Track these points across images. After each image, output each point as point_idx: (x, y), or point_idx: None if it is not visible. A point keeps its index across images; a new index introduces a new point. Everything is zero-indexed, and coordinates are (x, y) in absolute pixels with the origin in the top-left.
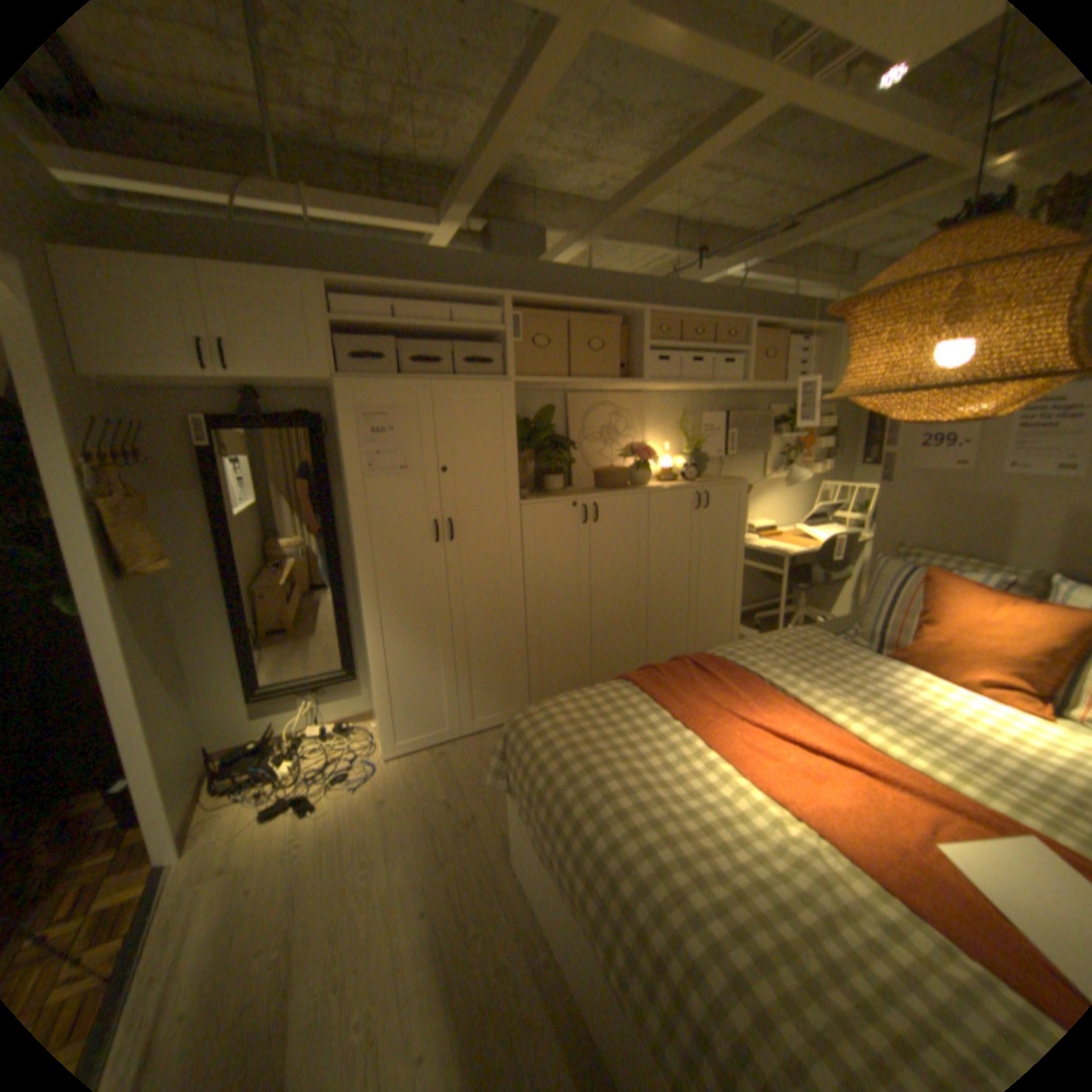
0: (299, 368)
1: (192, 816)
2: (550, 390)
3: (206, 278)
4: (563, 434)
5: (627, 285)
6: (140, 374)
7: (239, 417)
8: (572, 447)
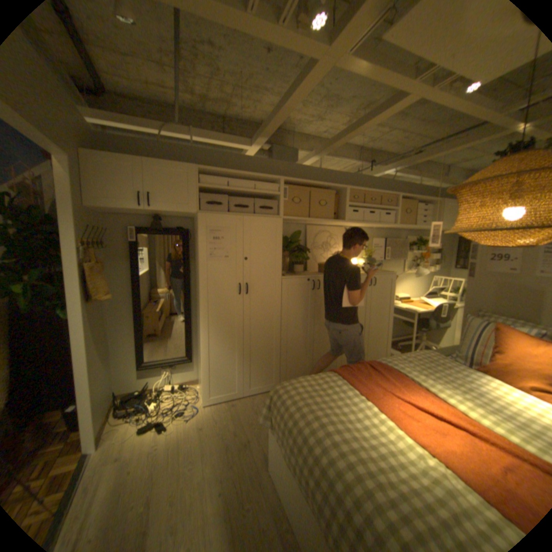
0: (183, 207)
1: (104, 428)
2: (298, 224)
3: (146, 165)
4: (303, 245)
5: (338, 176)
6: (111, 207)
7: (151, 229)
8: (308, 251)
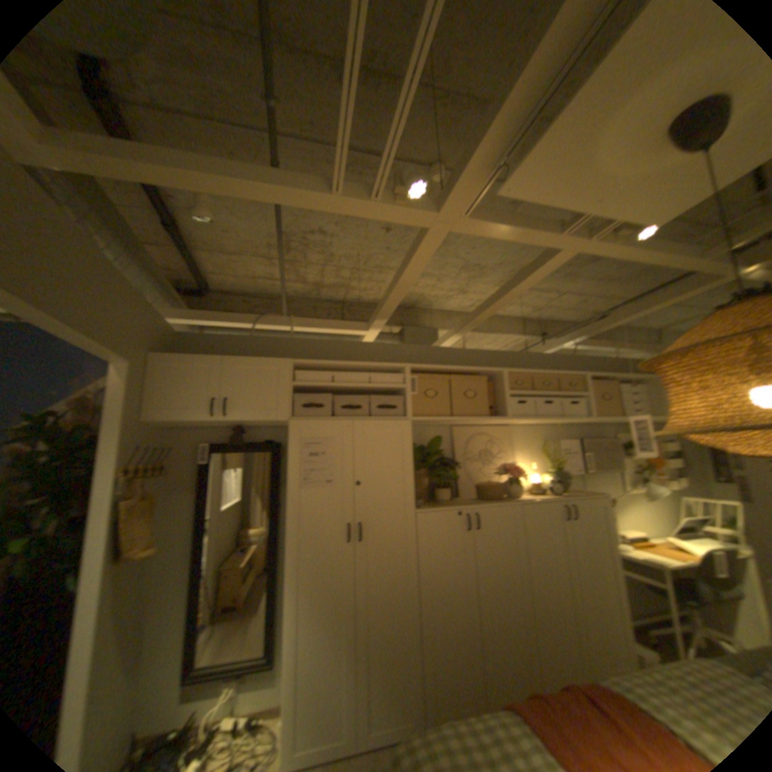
0: (267, 414)
1: None
2: (438, 425)
3: (224, 365)
4: (449, 456)
5: (489, 357)
6: (172, 420)
7: (227, 446)
8: (456, 466)
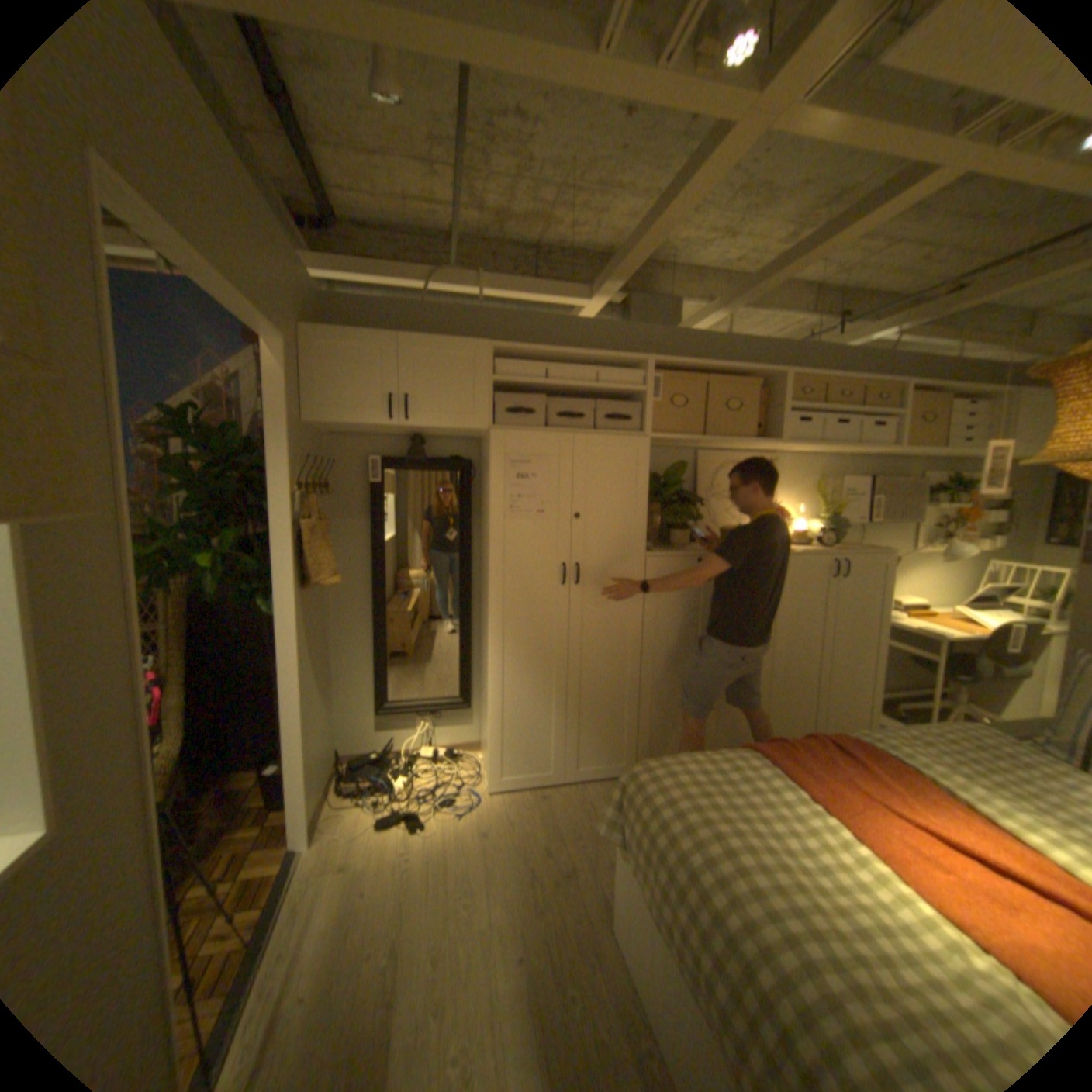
0: (464, 421)
1: (321, 813)
2: (681, 448)
3: (404, 348)
4: (690, 491)
5: (767, 349)
6: (344, 423)
7: (408, 461)
8: (700, 504)
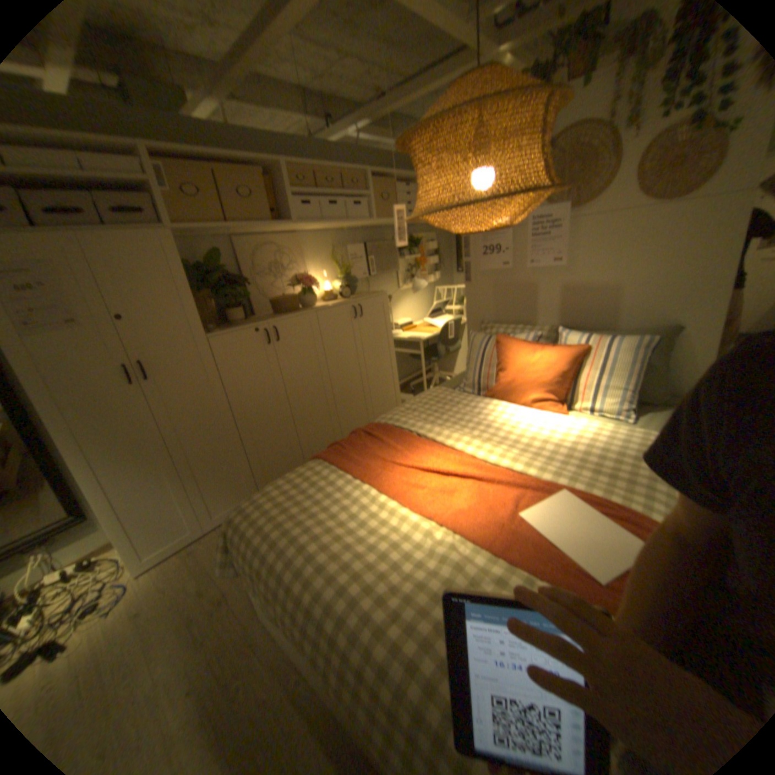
0: None
1: None
2: (216, 235)
3: None
4: (237, 272)
5: (264, 140)
6: None
7: None
8: (247, 282)
